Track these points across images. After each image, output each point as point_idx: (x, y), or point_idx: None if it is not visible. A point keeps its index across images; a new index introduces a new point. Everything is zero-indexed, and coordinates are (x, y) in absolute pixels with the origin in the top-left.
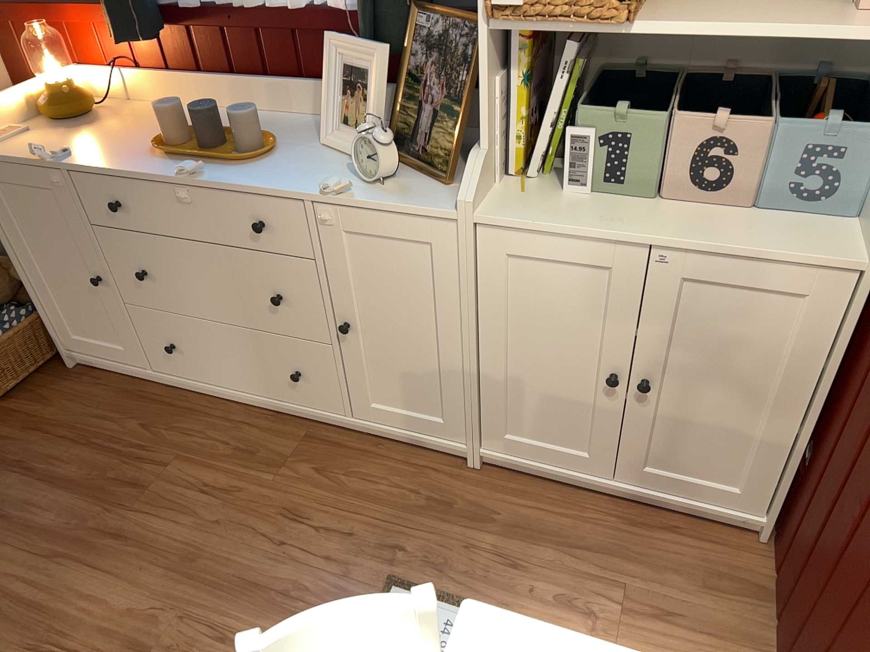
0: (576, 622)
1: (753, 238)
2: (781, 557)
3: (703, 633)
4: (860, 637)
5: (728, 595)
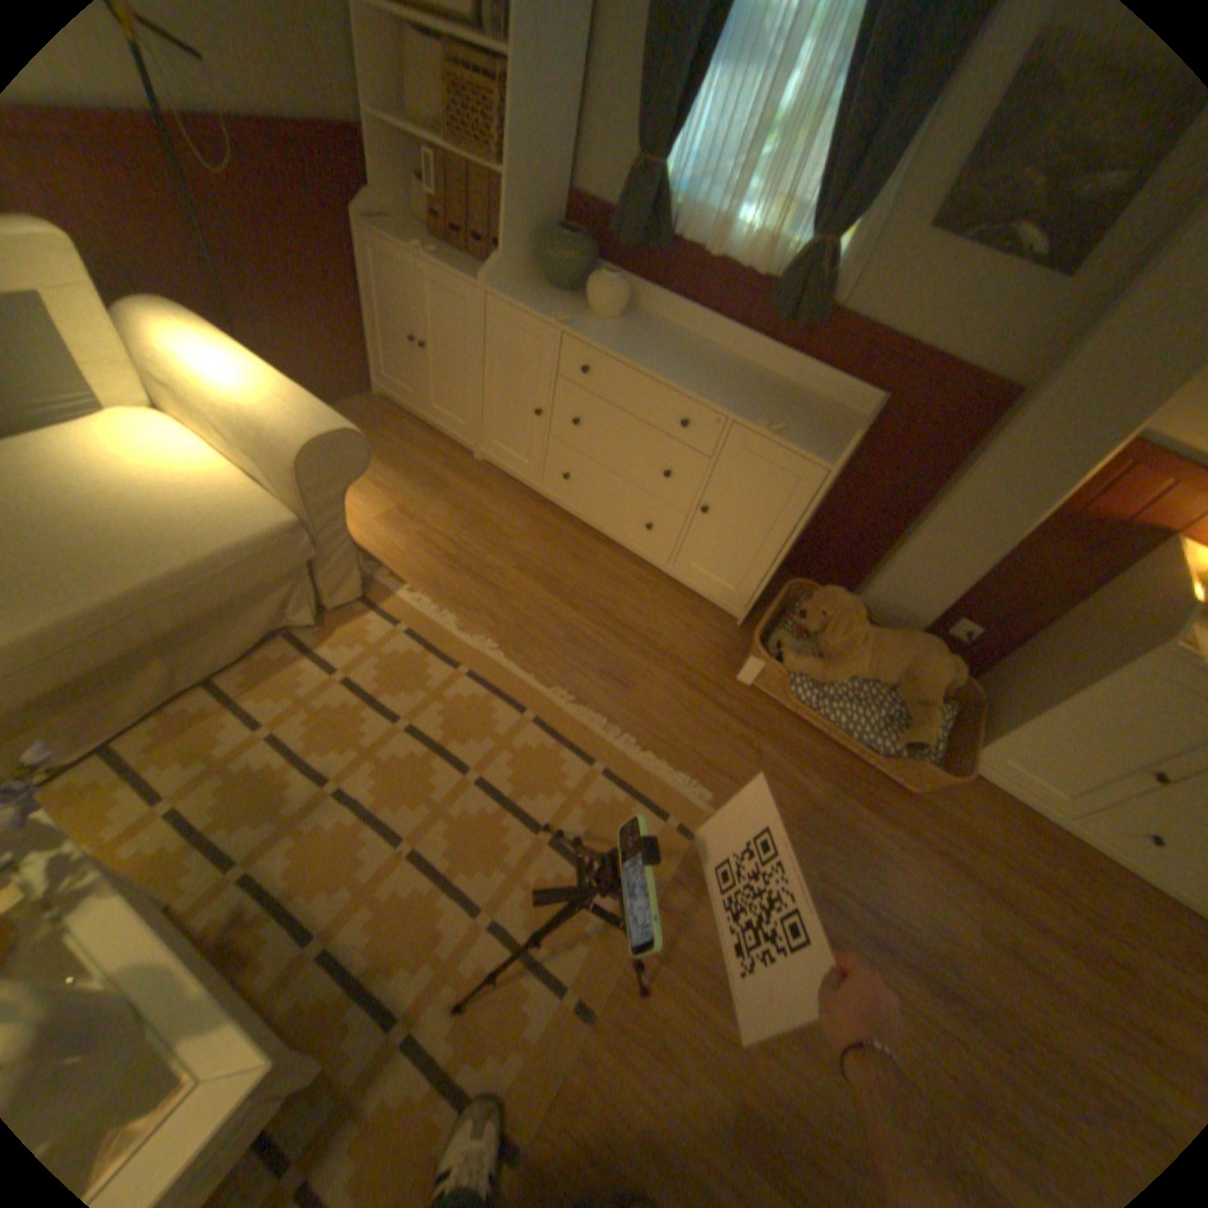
0: None
1: None
2: None
3: None
4: None
5: None
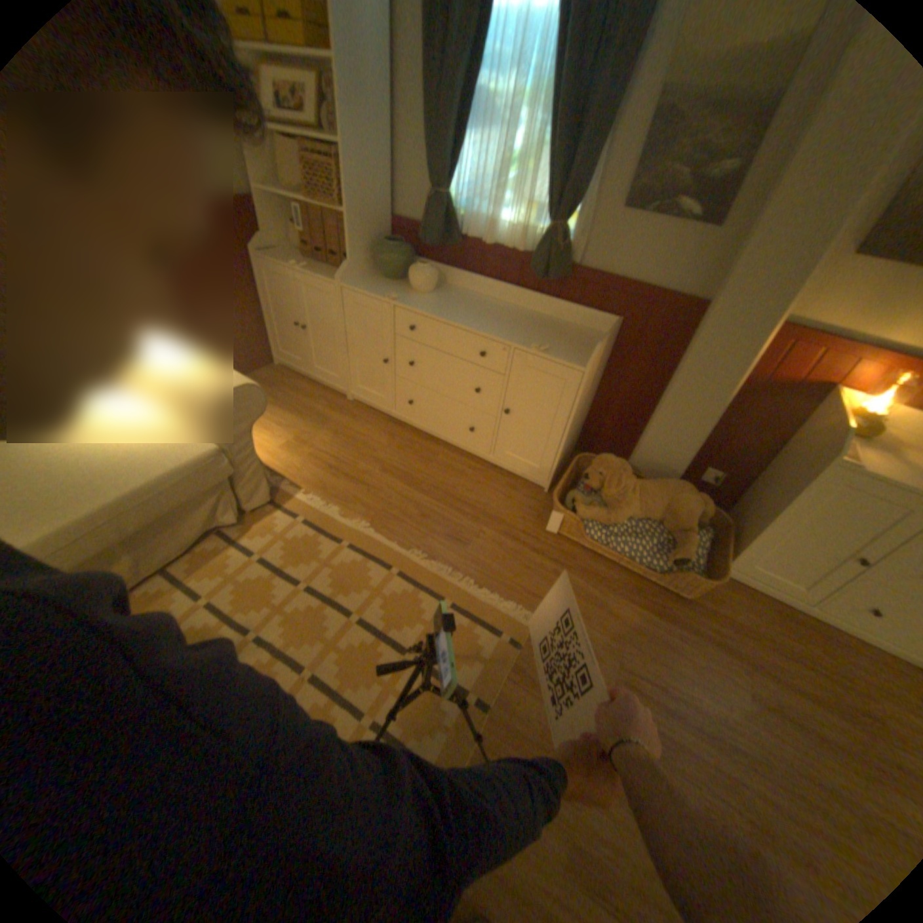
0: None
1: None
2: None
3: None
4: None
5: None
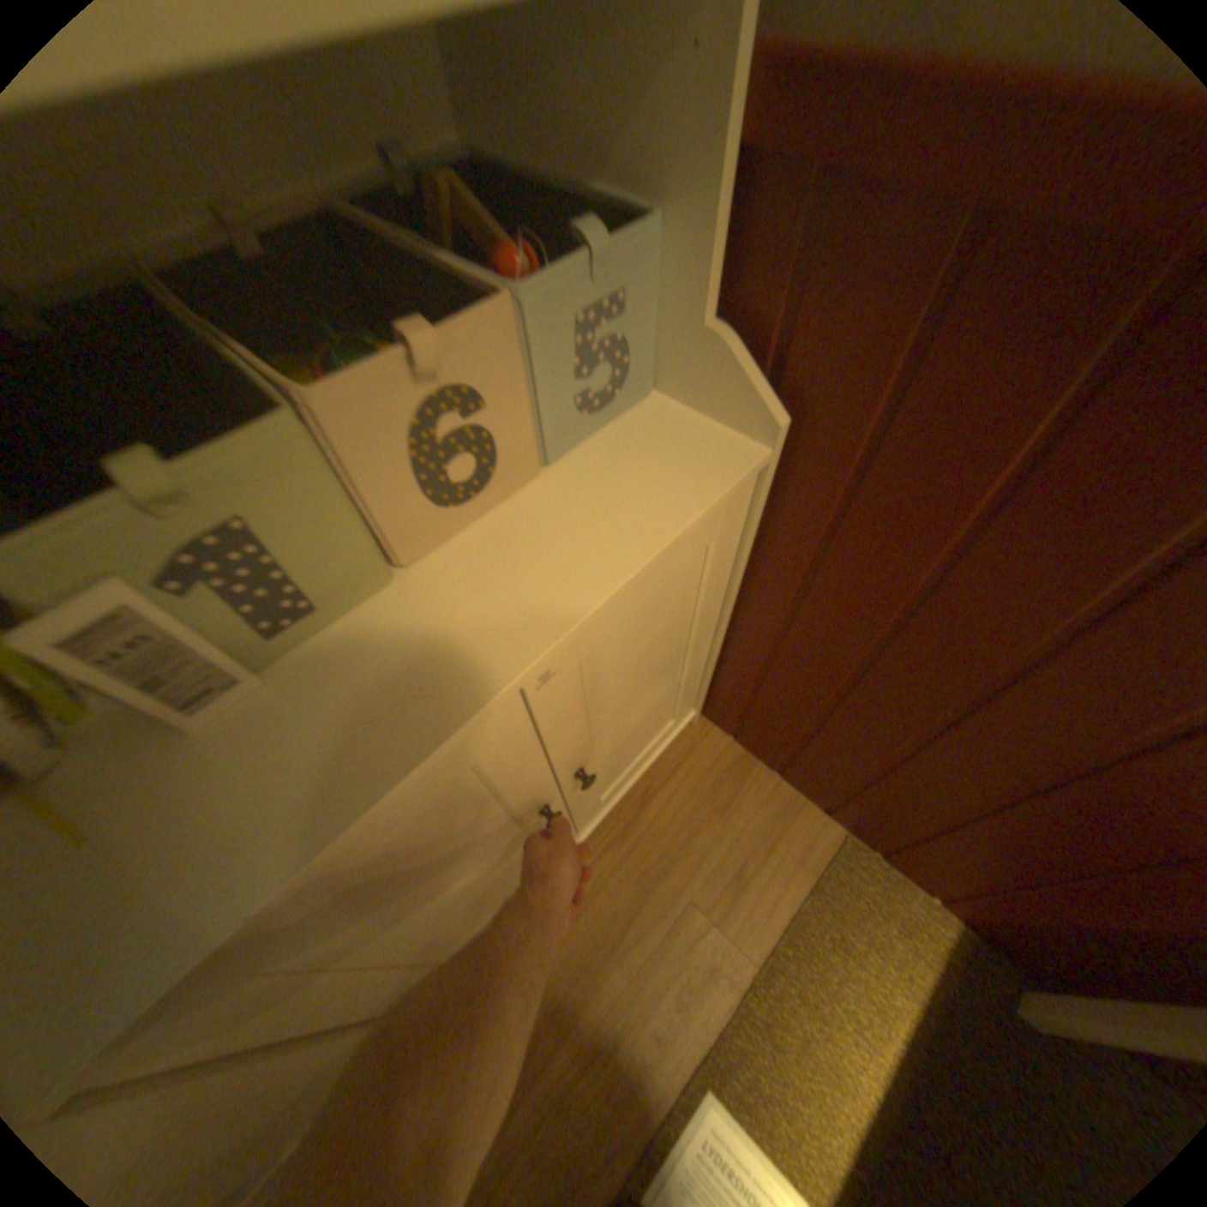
0: (716, 1005)
1: (630, 533)
2: (727, 726)
3: (768, 858)
4: (1037, 822)
5: (737, 801)
